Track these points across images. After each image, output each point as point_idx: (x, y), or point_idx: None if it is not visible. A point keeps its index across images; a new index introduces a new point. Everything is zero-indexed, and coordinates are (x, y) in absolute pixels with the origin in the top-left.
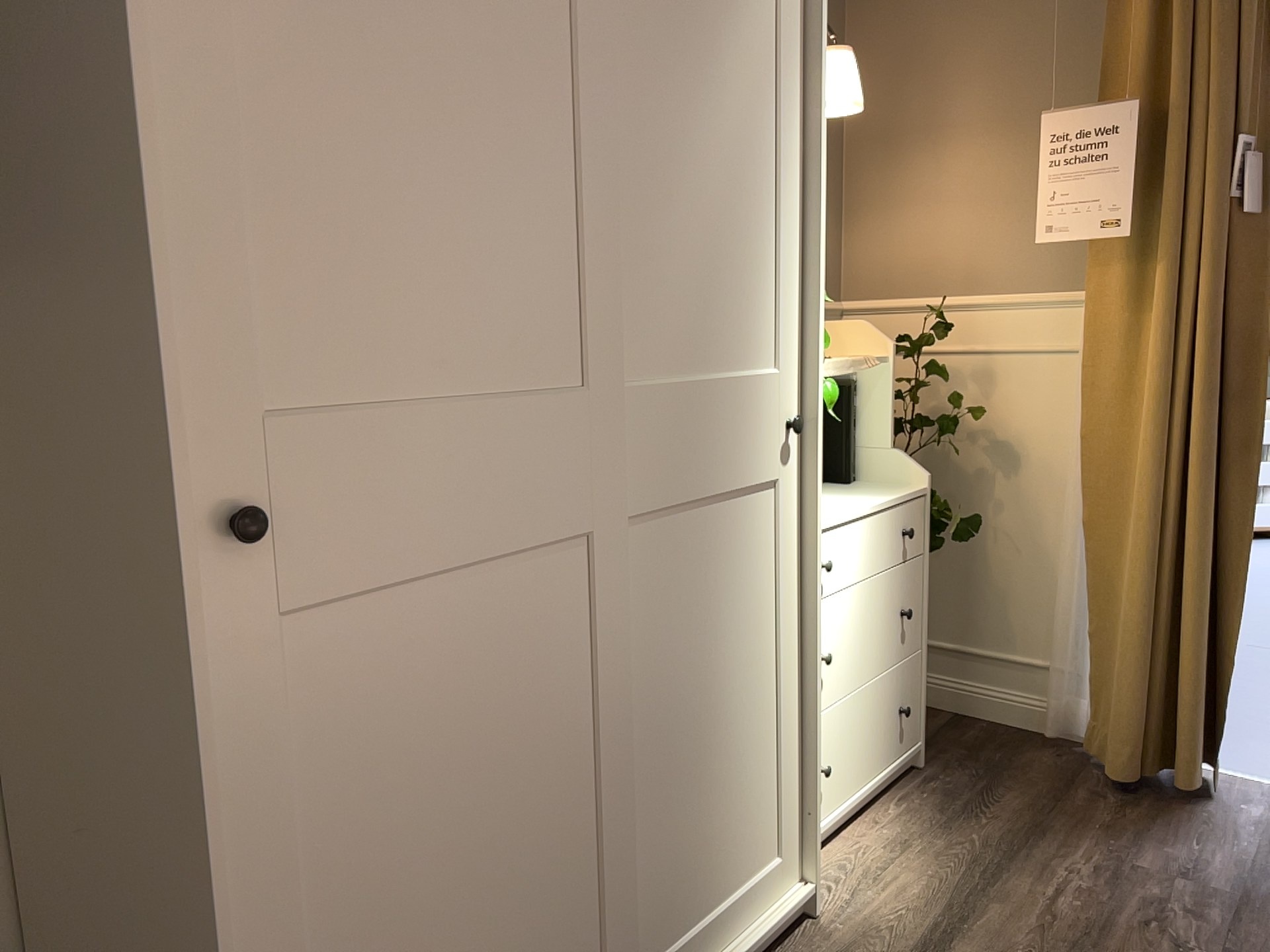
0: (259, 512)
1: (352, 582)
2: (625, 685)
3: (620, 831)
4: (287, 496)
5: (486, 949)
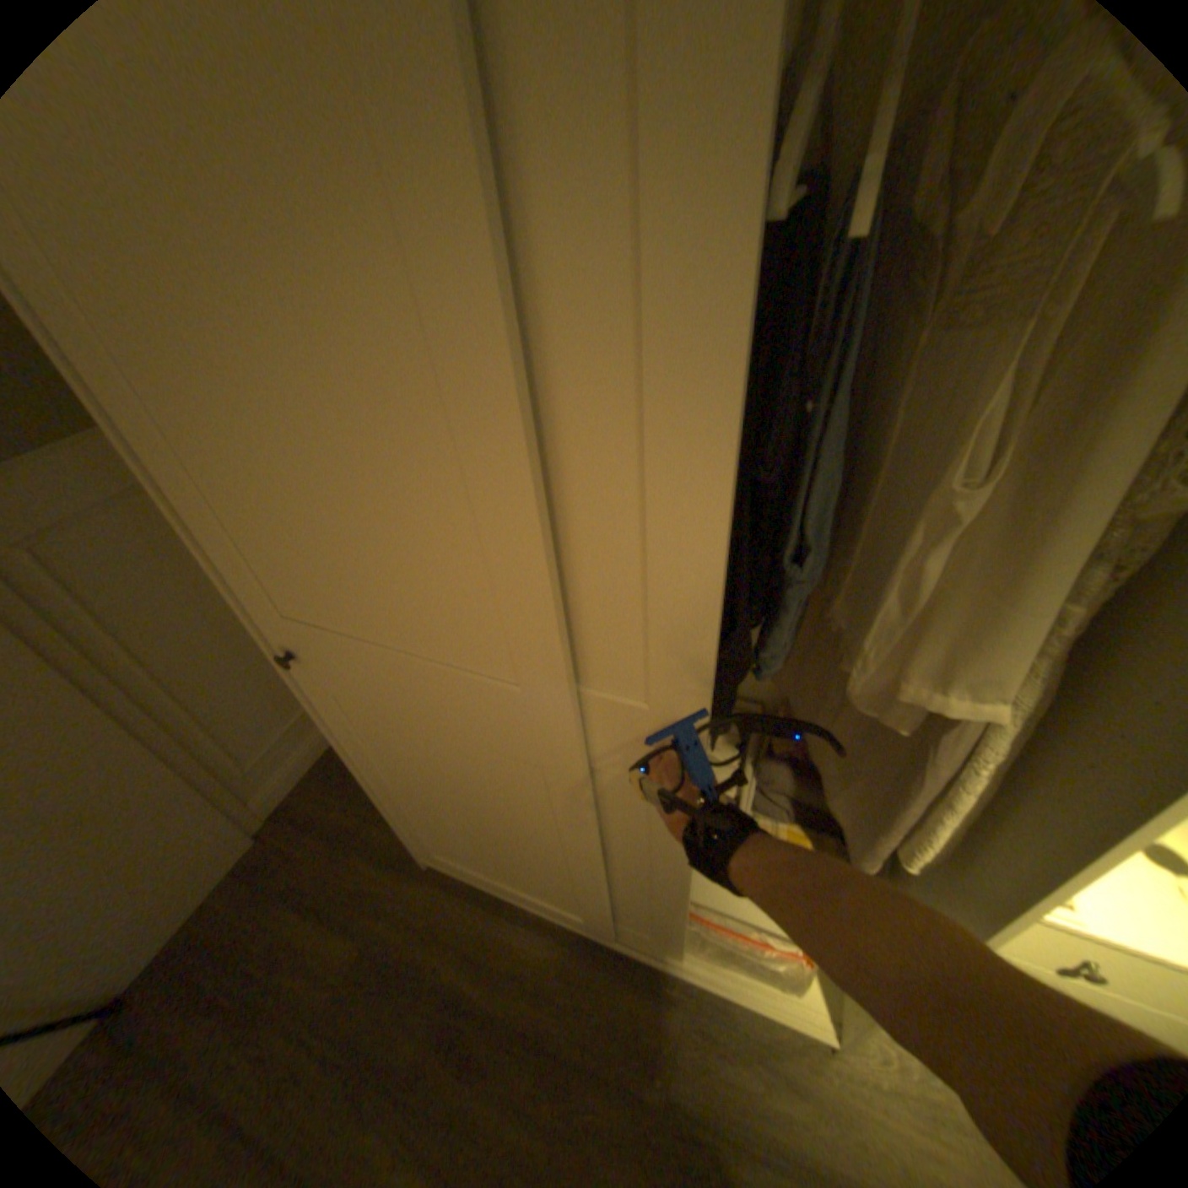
0: (279, 662)
1: (356, 701)
2: (601, 842)
3: (584, 887)
4: (303, 656)
5: (489, 851)
